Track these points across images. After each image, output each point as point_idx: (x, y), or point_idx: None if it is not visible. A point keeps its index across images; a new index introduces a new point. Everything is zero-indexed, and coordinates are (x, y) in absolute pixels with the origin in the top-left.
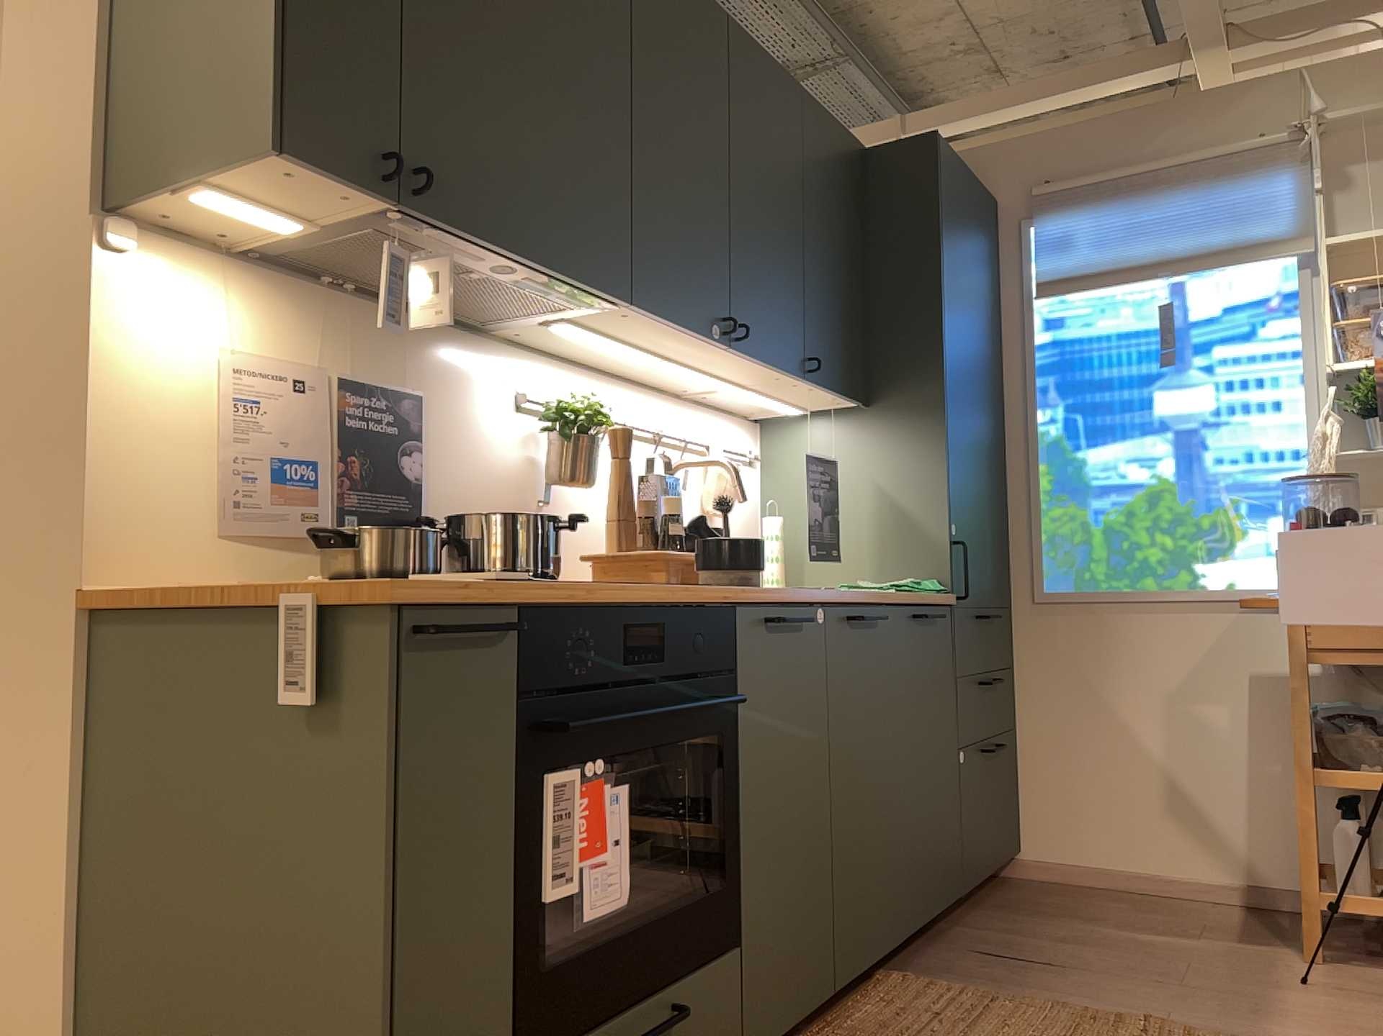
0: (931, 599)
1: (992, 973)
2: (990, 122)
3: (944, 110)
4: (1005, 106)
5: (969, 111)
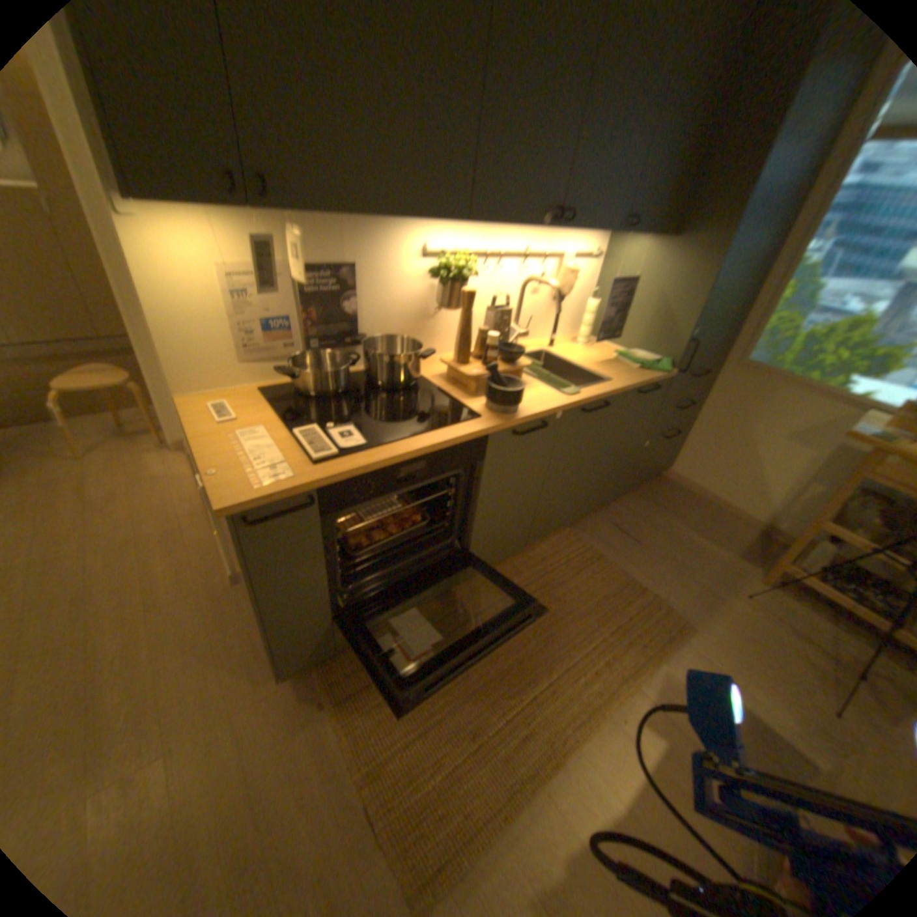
0: (656, 377)
1: (610, 541)
2: None
3: None
4: None
5: None
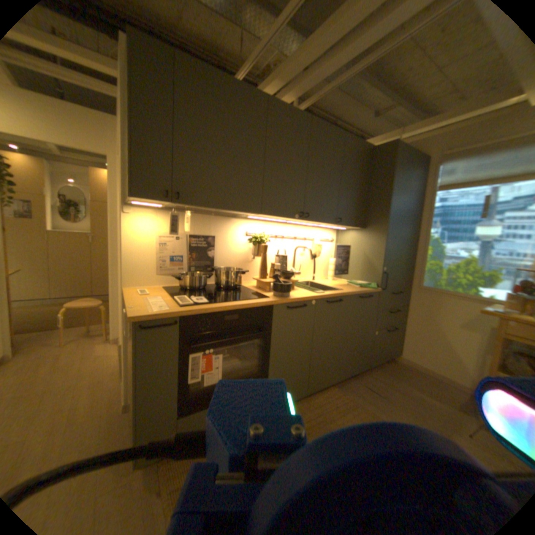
0: (369, 290)
1: (365, 396)
2: (435, 124)
3: (418, 122)
4: (441, 118)
5: (427, 122)
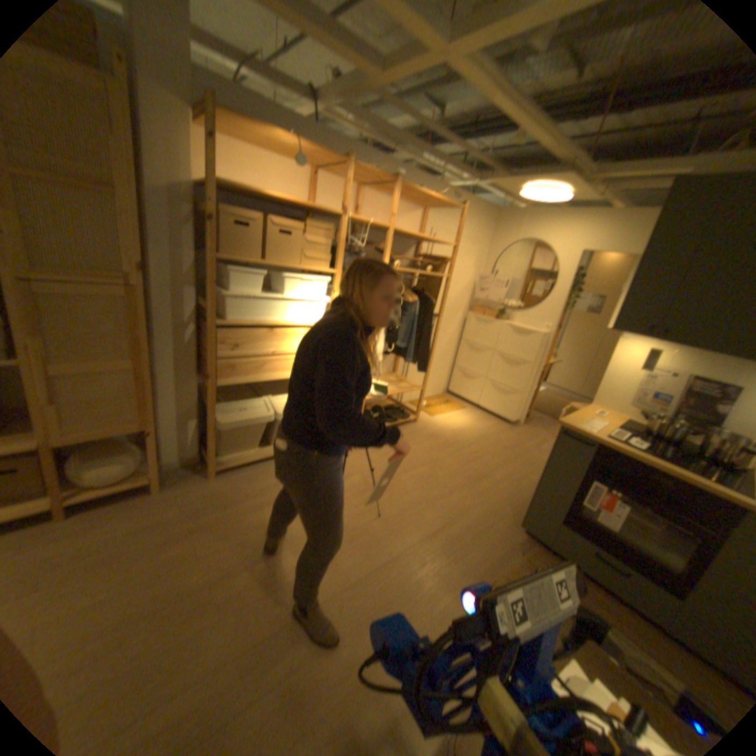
0: None
1: None
2: None
3: None
4: None
5: None
